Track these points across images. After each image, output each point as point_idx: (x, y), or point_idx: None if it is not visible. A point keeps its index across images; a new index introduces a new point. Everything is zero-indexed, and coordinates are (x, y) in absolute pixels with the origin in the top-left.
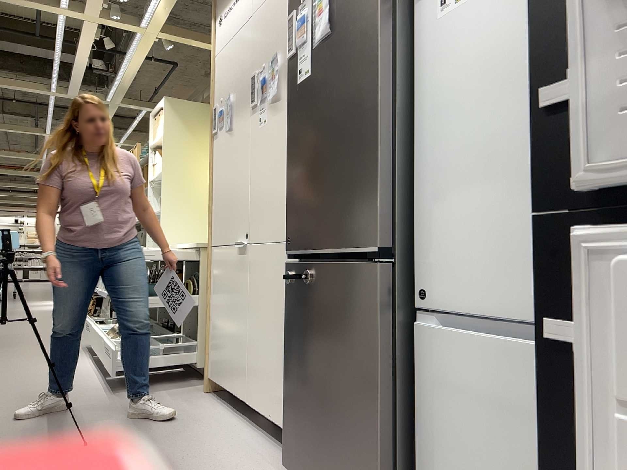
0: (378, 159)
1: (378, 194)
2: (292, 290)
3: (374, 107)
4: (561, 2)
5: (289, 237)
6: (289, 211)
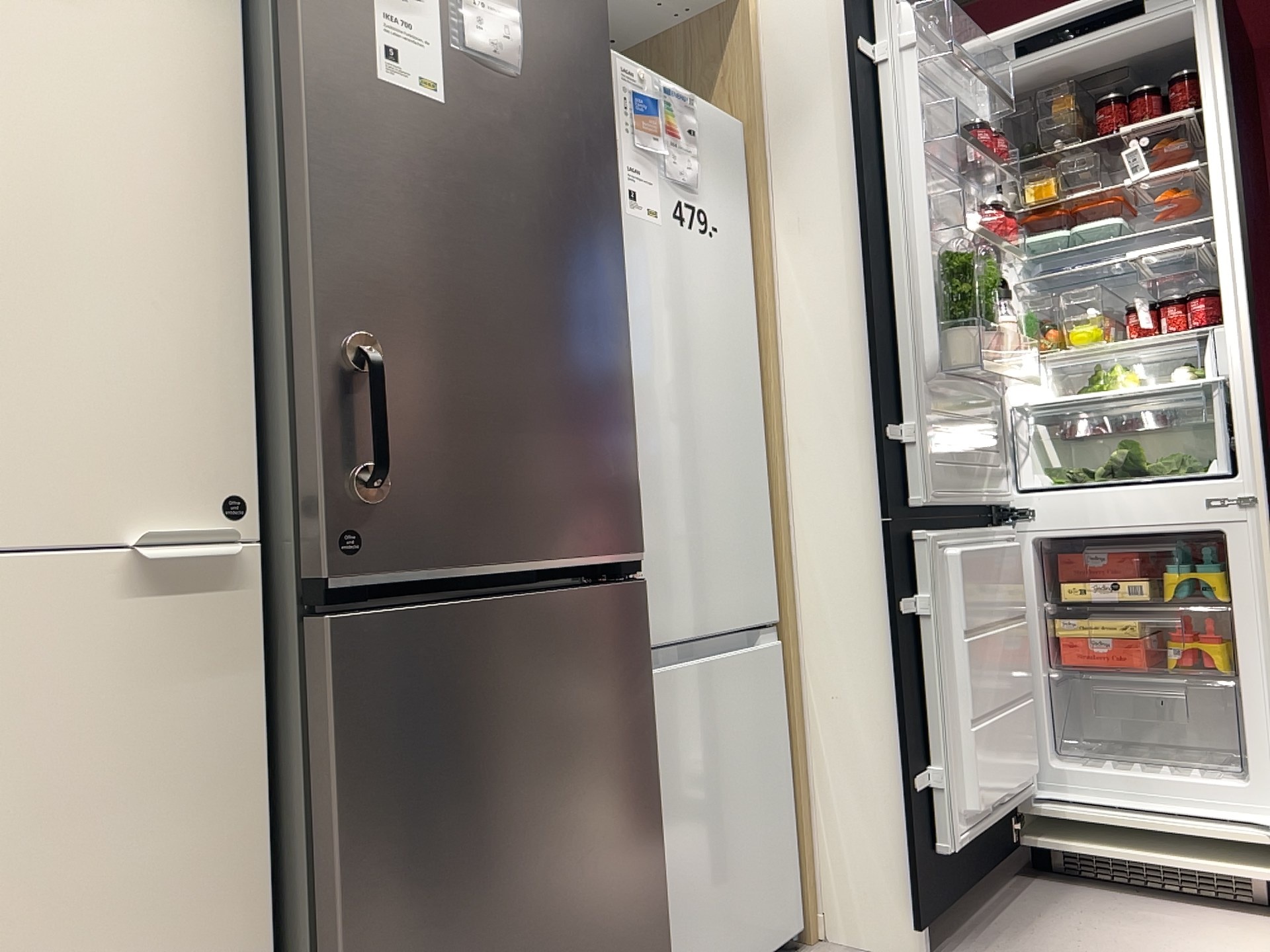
0: (630, 397)
1: (633, 458)
2: (373, 697)
3: (619, 304)
4: (886, 362)
5: (342, 529)
6: (338, 445)
